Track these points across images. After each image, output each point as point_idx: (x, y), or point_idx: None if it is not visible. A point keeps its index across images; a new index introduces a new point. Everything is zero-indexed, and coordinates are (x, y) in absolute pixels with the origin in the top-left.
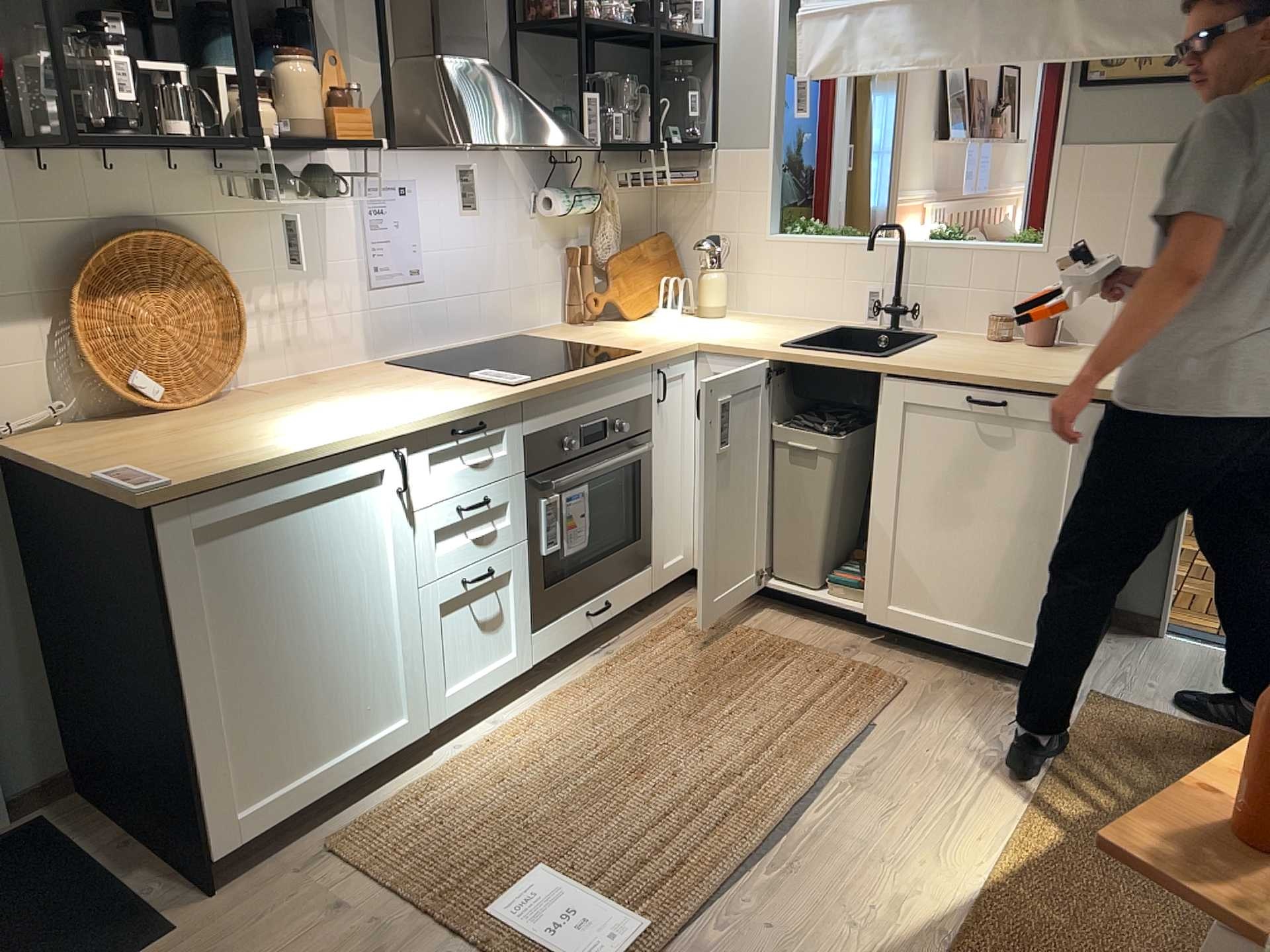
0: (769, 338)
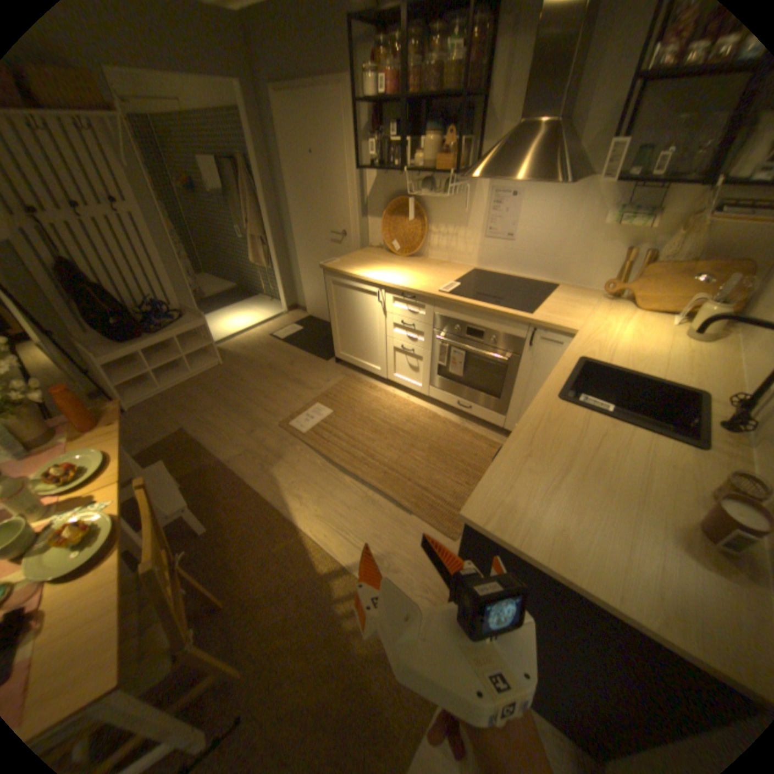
0: (616, 356)
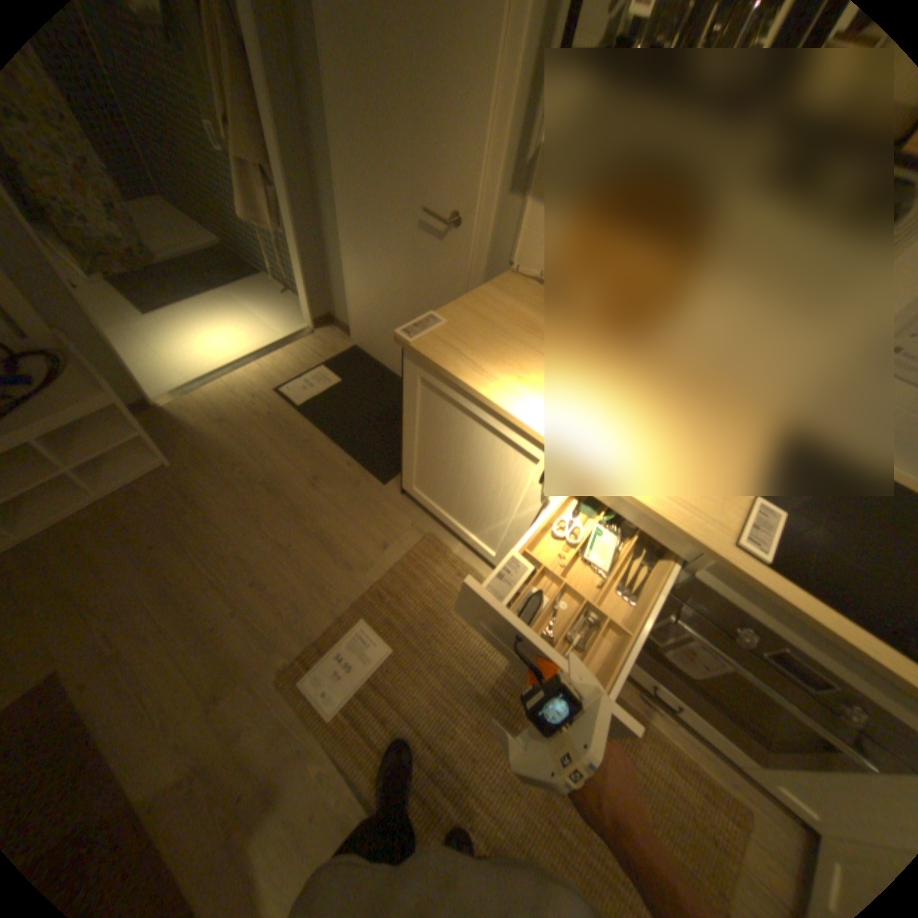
0: None
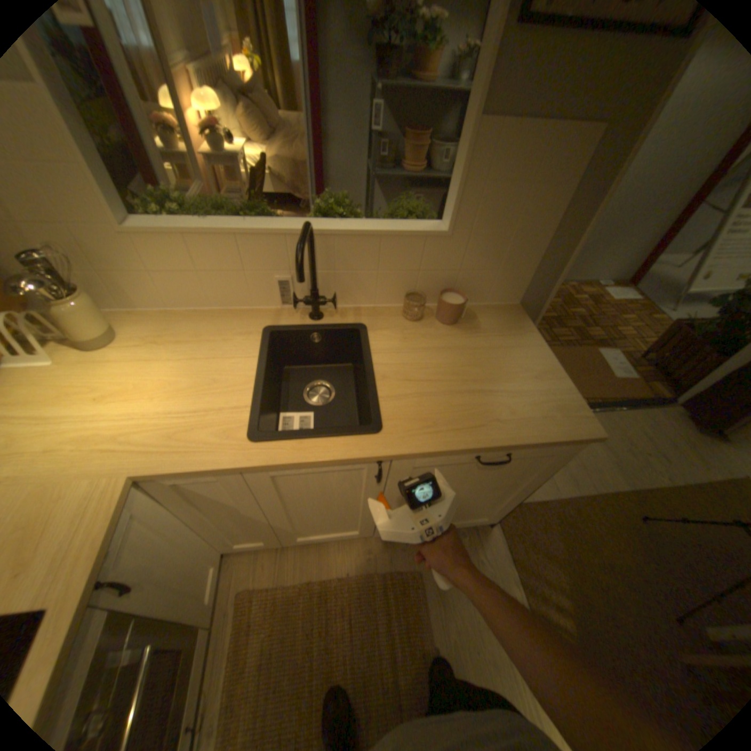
0: (210, 405)
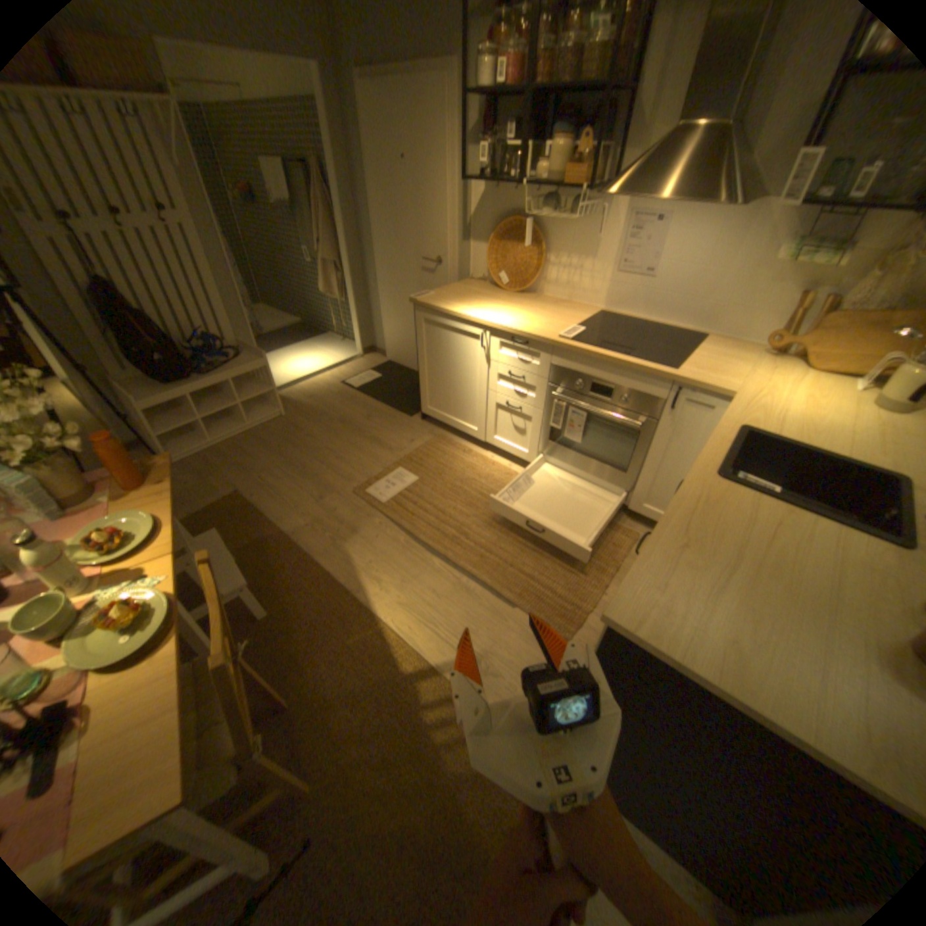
0: (787, 426)
